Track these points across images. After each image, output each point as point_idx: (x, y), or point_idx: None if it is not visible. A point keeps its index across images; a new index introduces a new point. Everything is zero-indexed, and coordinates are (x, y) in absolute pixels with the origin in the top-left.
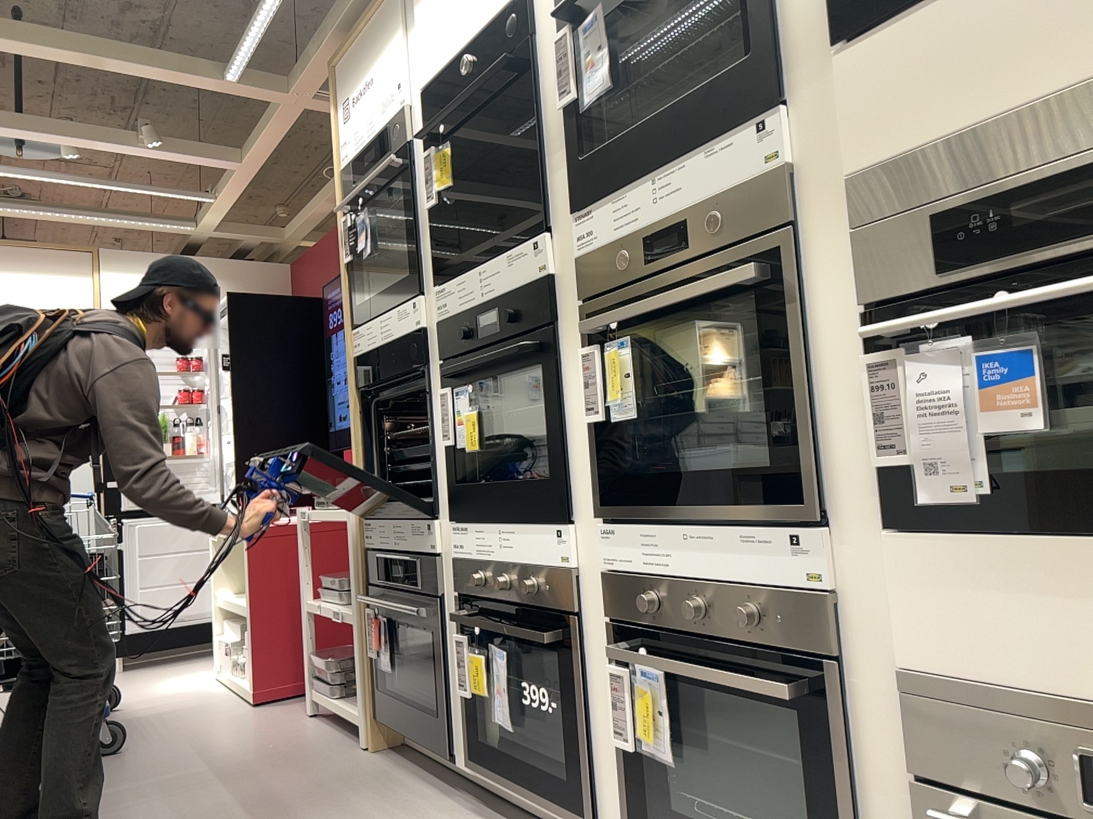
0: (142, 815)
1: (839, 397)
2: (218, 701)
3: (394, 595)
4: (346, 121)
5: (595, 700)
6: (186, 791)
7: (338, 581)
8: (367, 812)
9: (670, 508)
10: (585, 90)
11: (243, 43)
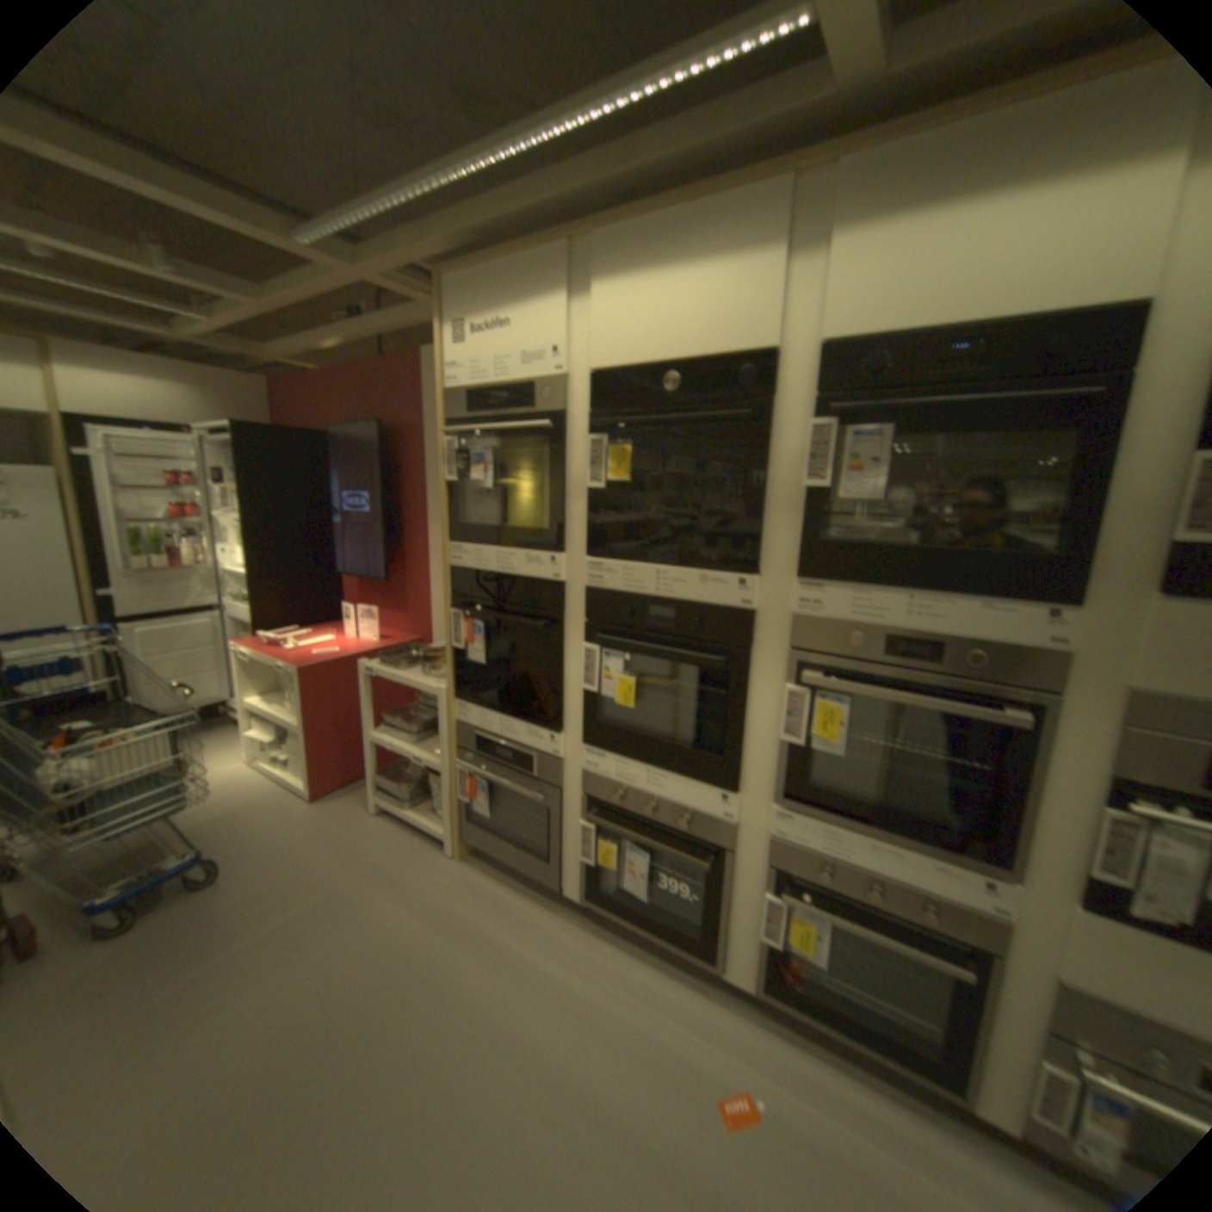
0: (297, 978)
1: (1060, 816)
2: (266, 801)
3: (495, 768)
4: (455, 342)
5: (736, 904)
6: (320, 937)
7: (407, 729)
8: (501, 943)
9: (862, 826)
10: (836, 481)
11: (331, 215)
